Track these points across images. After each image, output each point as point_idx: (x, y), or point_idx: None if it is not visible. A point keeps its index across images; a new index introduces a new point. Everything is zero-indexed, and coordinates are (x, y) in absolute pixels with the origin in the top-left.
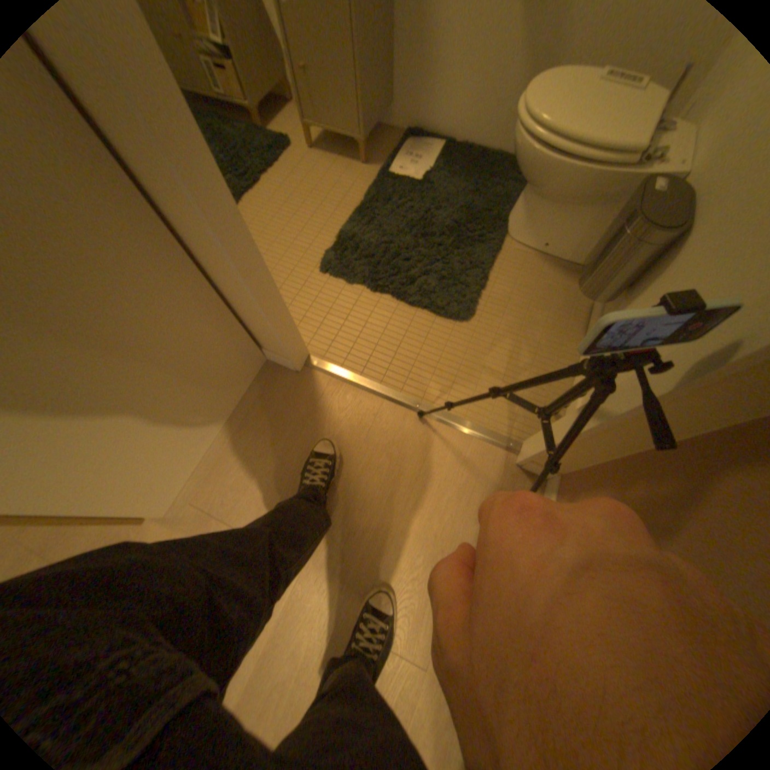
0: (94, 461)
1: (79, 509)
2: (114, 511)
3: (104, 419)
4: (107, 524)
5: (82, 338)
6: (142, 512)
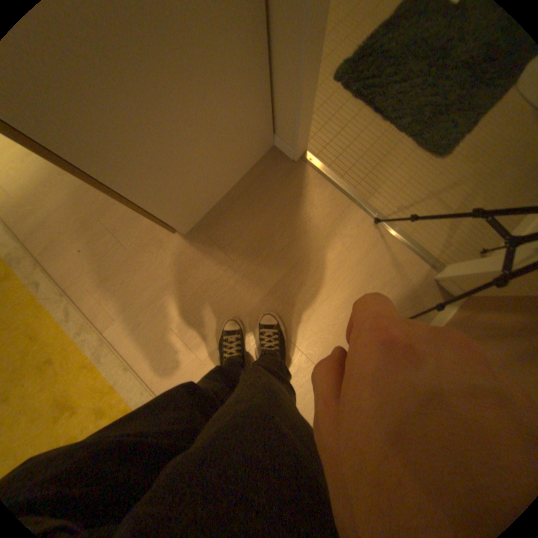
0: (163, 175)
1: (148, 206)
2: (163, 217)
3: (176, 145)
4: (158, 223)
5: (182, 65)
6: (175, 225)
